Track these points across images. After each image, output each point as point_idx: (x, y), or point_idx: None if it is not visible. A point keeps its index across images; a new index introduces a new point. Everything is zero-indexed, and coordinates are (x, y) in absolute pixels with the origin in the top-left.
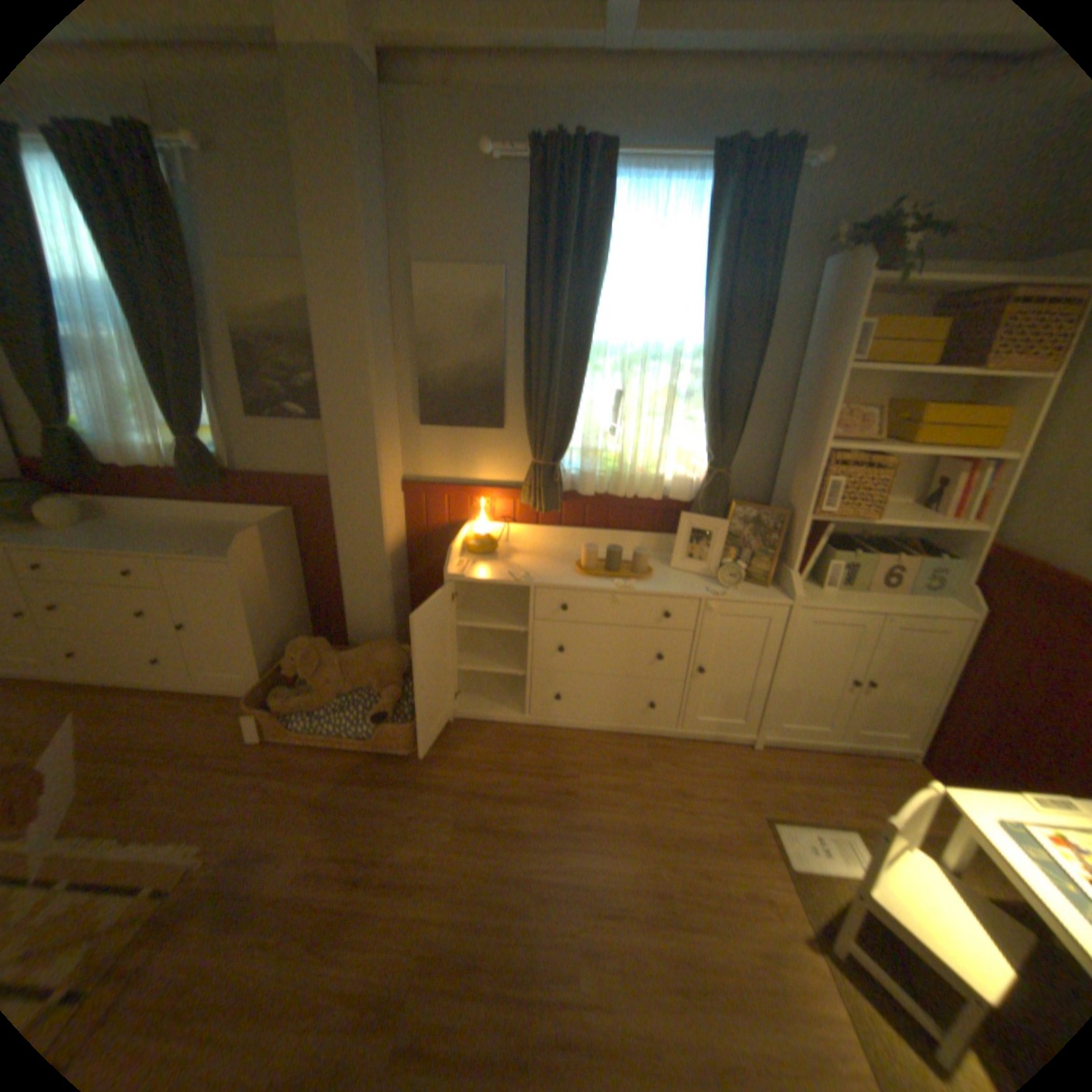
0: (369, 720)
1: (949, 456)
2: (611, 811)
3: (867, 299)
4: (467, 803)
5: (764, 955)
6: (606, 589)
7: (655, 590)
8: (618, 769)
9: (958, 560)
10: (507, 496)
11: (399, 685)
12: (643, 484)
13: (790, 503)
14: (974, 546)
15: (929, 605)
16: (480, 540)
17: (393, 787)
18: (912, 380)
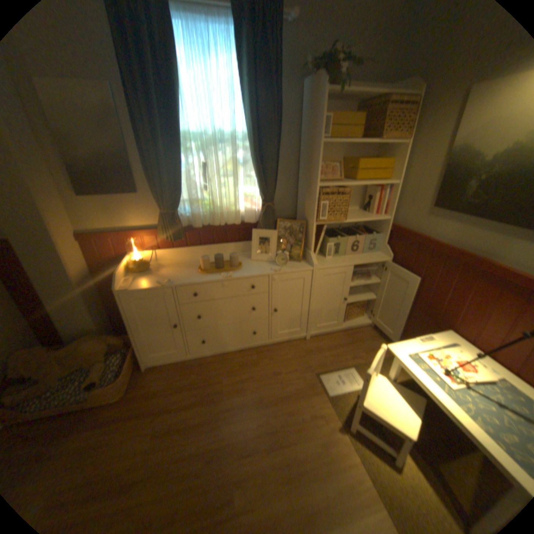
0: (82, 391)
1: (370, 184)
2: (240, 395)
3: (326, 102)
4: (158, 418)
5: (321, 445)
6: (217, 280)
7: (244, 275)
8: (242, 370)
9: (379, 233)
10: (149, 234)
11: (101, 361)
12: (229, 216)
13: (305, 217)
14: (385, 226)
15: (370, 257)
16: (136, 264)
17: (108, 425)
18: (351, 147)
